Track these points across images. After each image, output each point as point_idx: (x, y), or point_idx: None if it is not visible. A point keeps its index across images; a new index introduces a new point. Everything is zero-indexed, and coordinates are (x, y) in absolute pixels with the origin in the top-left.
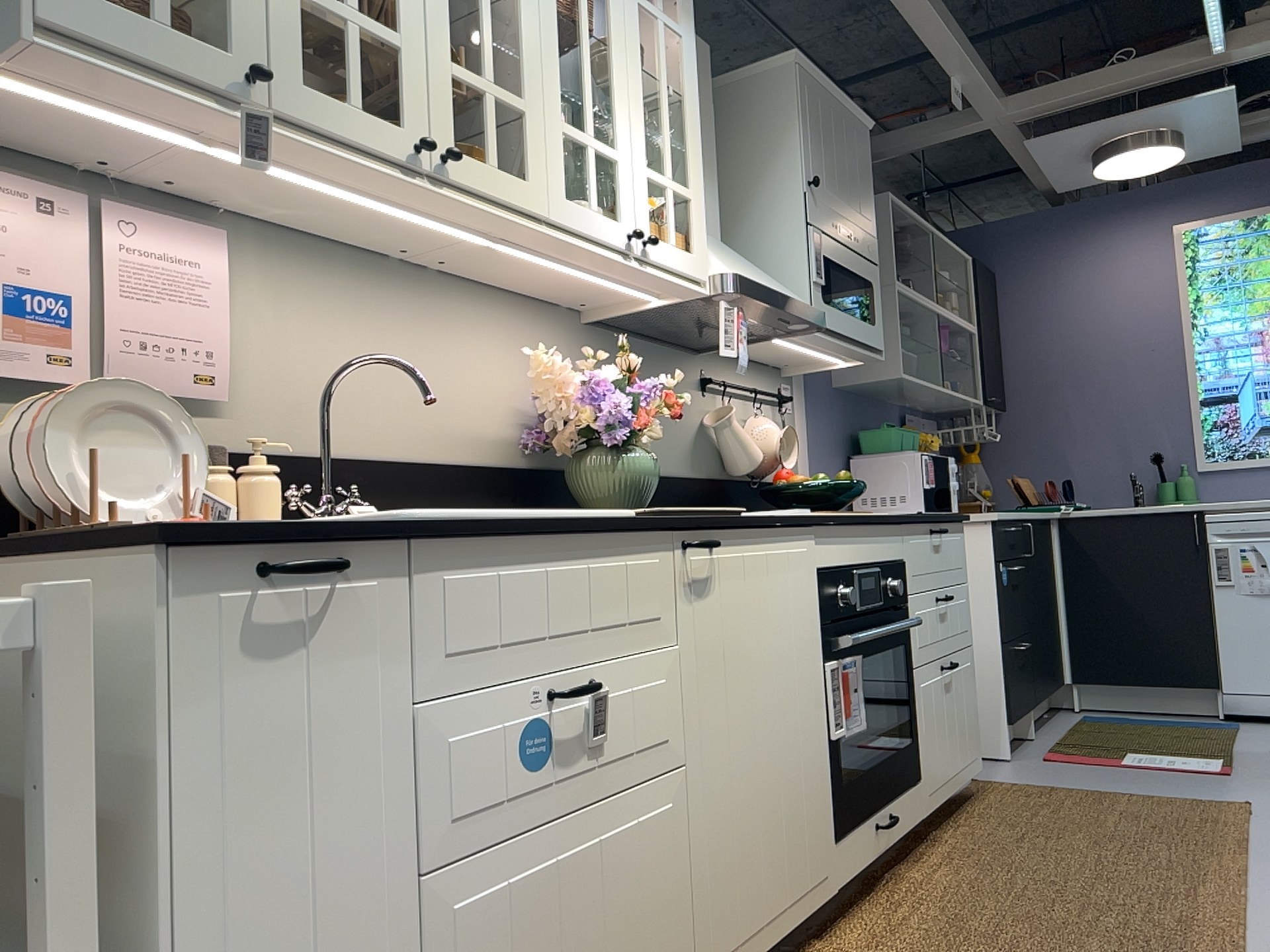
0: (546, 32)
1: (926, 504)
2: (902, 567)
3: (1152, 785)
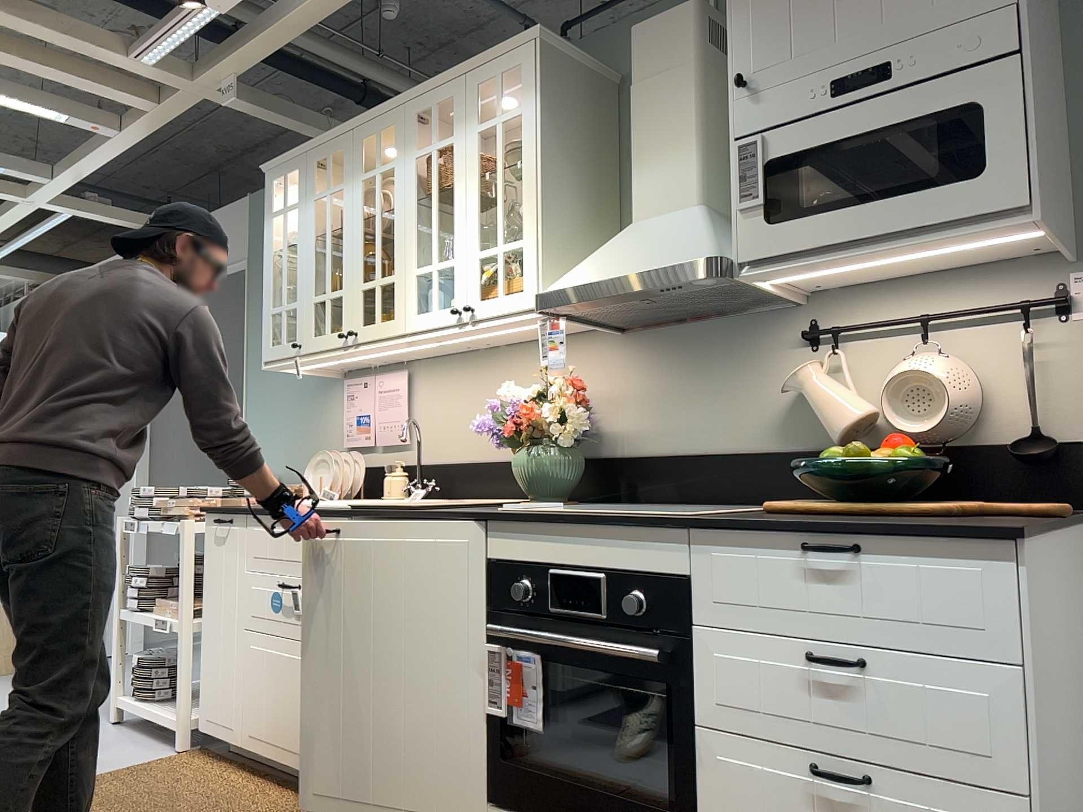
0: (407, 223)
1: None
2: (678, 585)
3: None
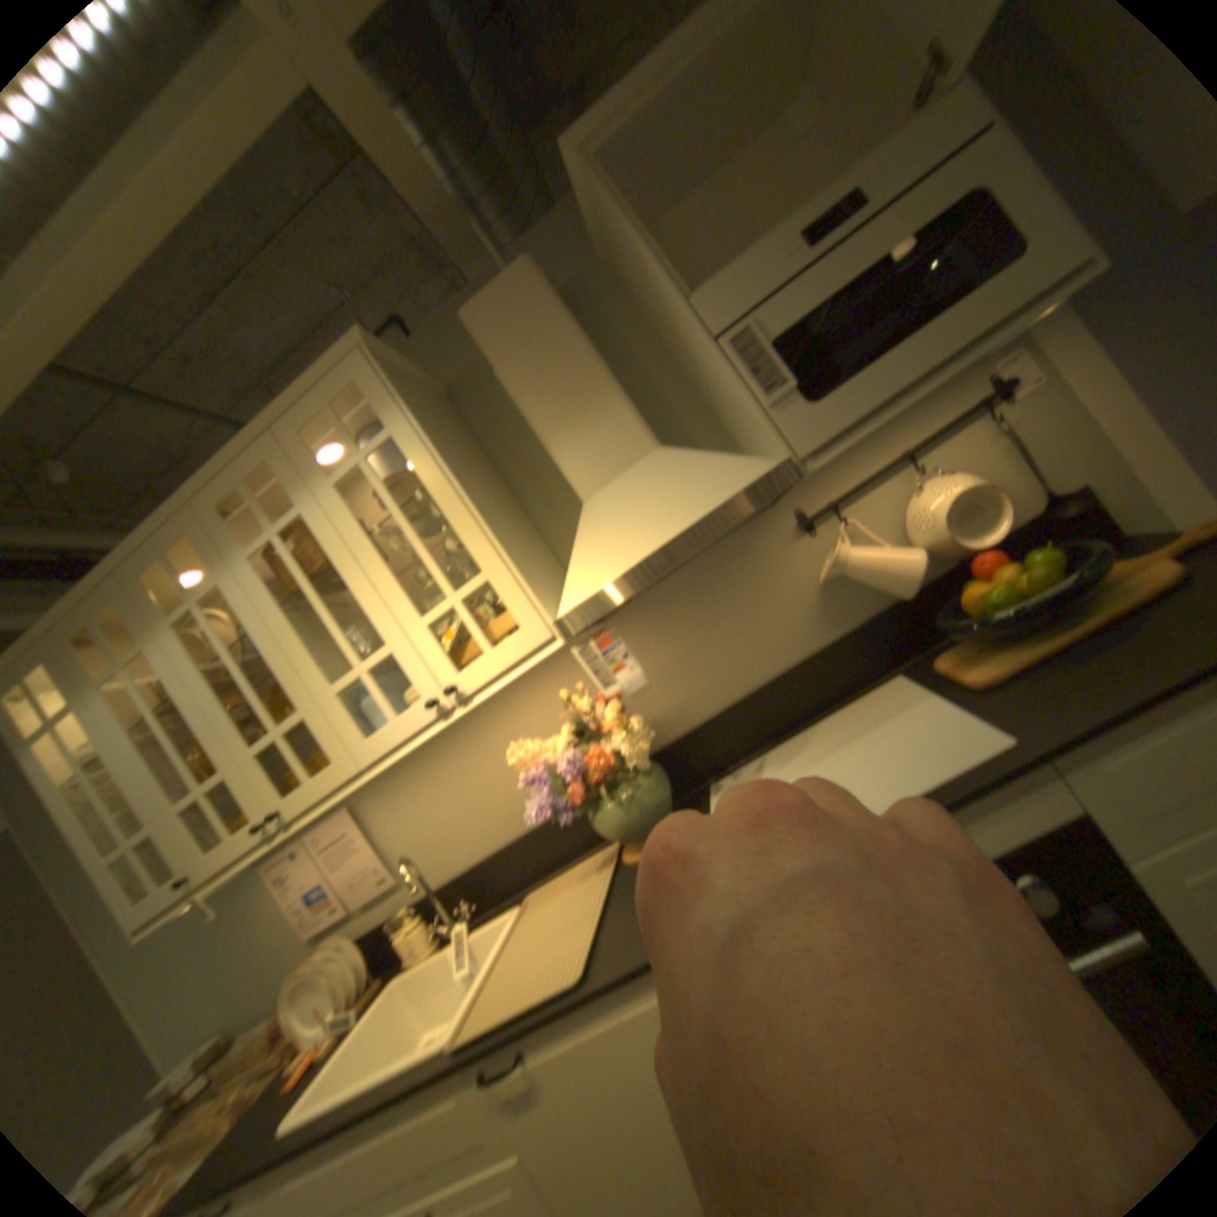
0: (285, 643)
1: None
2: (1076, 836)
3: None
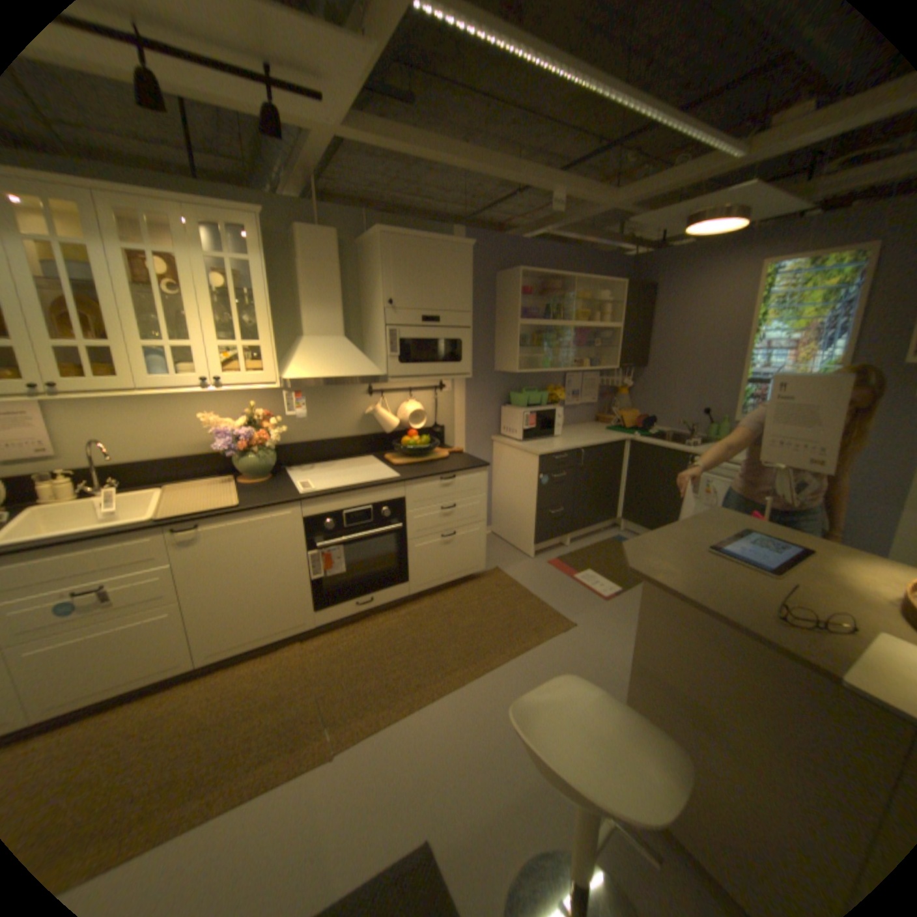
0: (122, 302)
1: (524, 437)
2: (400, 501)
3: (558, 598)
